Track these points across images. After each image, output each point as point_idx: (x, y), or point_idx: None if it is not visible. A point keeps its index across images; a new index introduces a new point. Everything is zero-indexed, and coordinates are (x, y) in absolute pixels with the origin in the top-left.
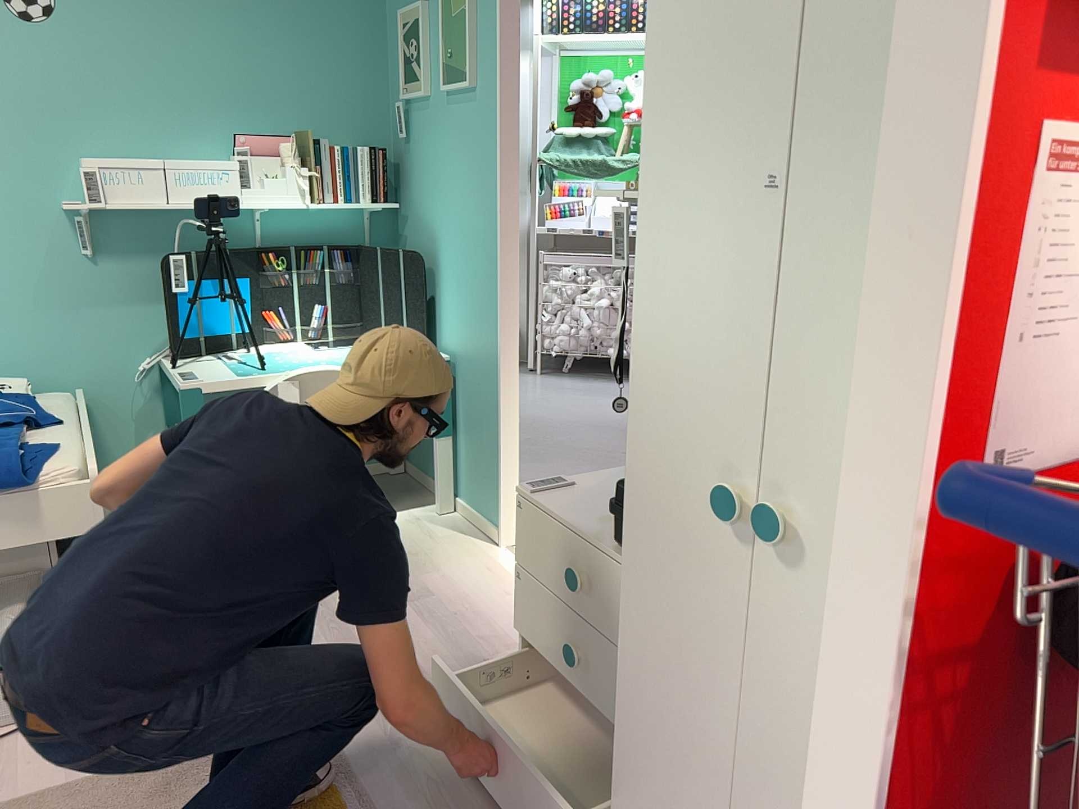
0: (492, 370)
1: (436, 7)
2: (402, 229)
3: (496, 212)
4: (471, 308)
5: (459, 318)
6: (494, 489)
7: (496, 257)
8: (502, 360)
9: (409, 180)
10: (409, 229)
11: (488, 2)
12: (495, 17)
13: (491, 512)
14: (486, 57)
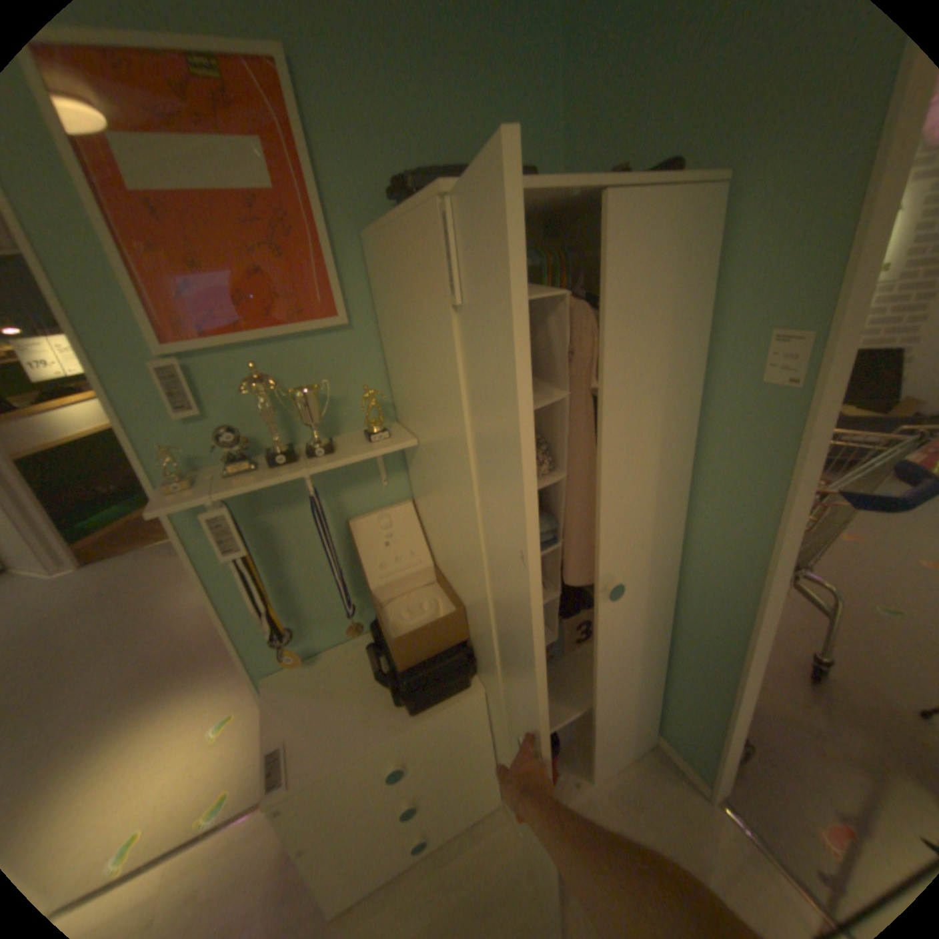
0: None
1: None
2: None
3: None
4: None
5: None
6: None
7: None
8: None
9: None
10: None
11: None
12: None
13: None
14: None
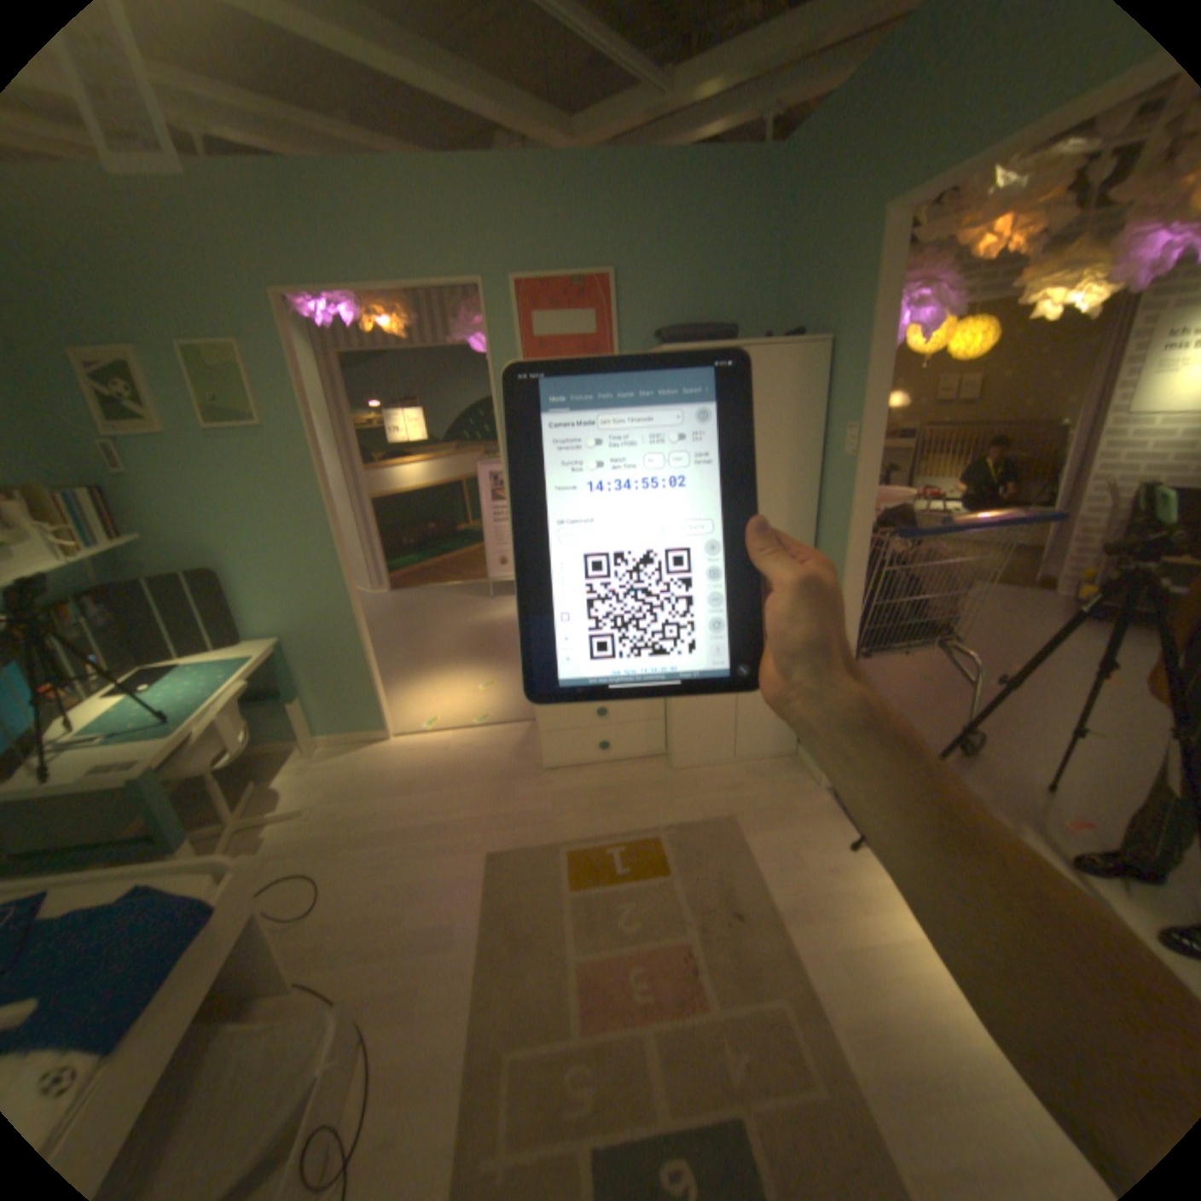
0: (345, 630)
1: (156, 353)
2: (128, 558)
3: (324, 519)
4: (299, 595)
5: (278, 608)
6: (368, 708)
7: (333, 551)
8: (359, 619)
9: (134, 511)
10: (147, 557)
11: (268, 360)
12: (285, 373)
13: (368, 724)
14: (274, 403)
